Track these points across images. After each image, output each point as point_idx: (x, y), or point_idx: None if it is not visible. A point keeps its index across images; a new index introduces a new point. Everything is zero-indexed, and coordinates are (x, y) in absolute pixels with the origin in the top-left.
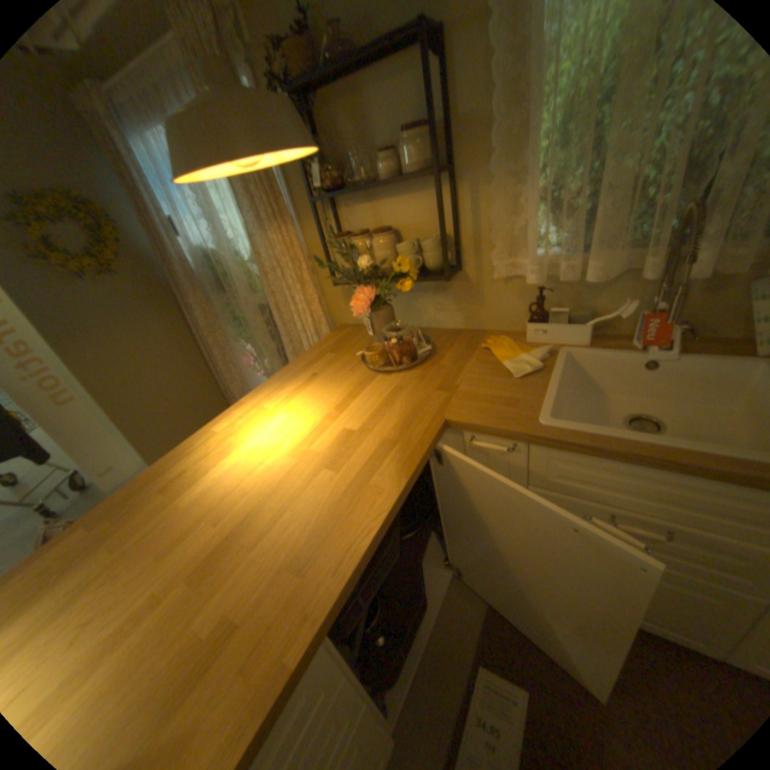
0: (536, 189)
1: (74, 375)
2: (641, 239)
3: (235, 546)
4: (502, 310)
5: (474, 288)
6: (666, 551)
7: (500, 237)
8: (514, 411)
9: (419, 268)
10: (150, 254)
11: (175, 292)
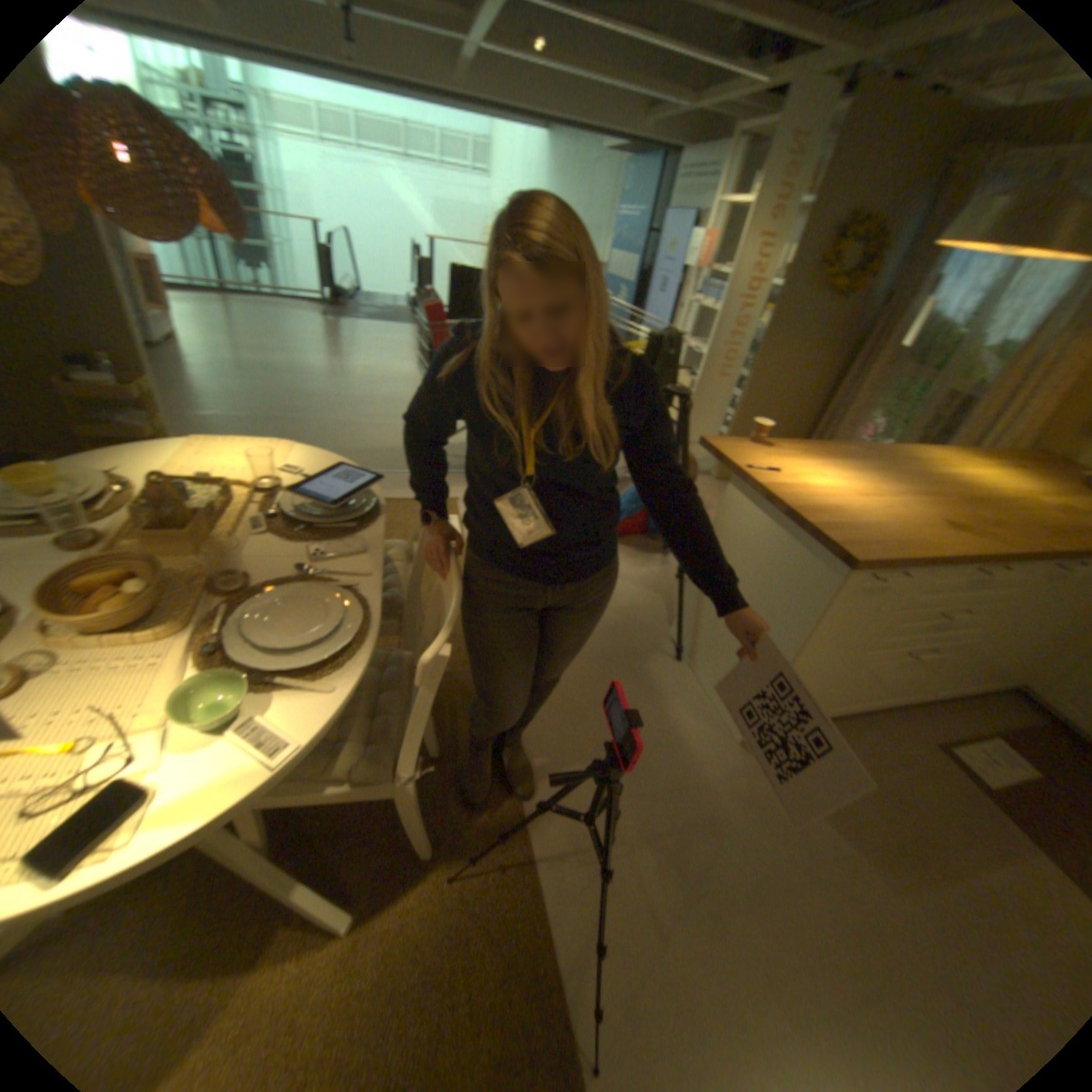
0: None
1: (759, 360)
2: None
3: (992, 504)
4: None
5: None
6: None
7: None
8: None
9: None
10: (877, 298)
11: (872, 339)
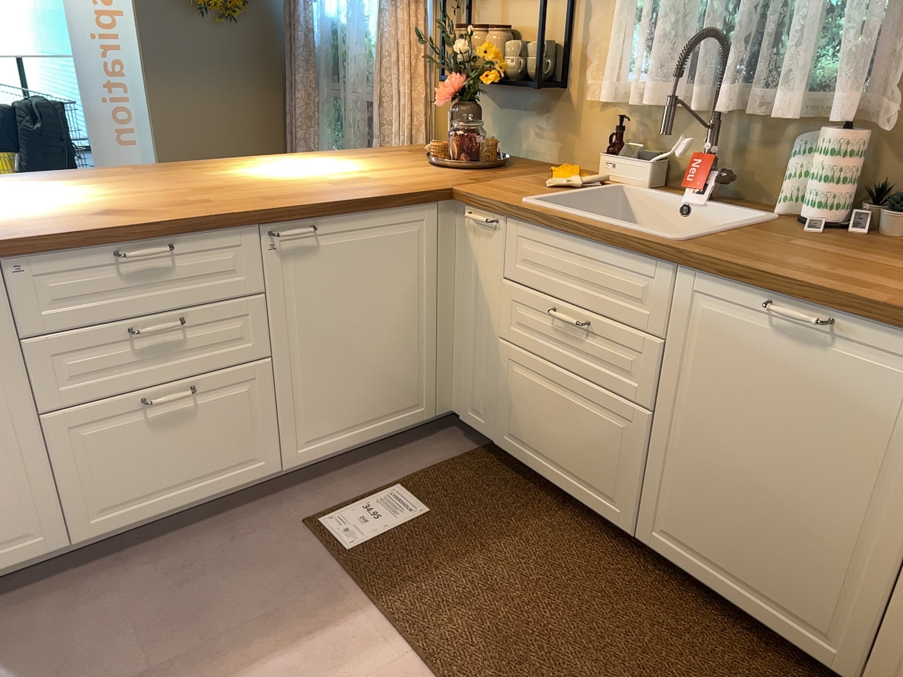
0: (617, 8)
1: (153, 114)
2: (704, 79)
3: (233, 189)
4: (593, 146)
5: (572, 115)
6: (587, 354)
7: (596, 57)
8: (512, 194)
9: (521, 78)
10: (281, 20)
11: (289, 67)
